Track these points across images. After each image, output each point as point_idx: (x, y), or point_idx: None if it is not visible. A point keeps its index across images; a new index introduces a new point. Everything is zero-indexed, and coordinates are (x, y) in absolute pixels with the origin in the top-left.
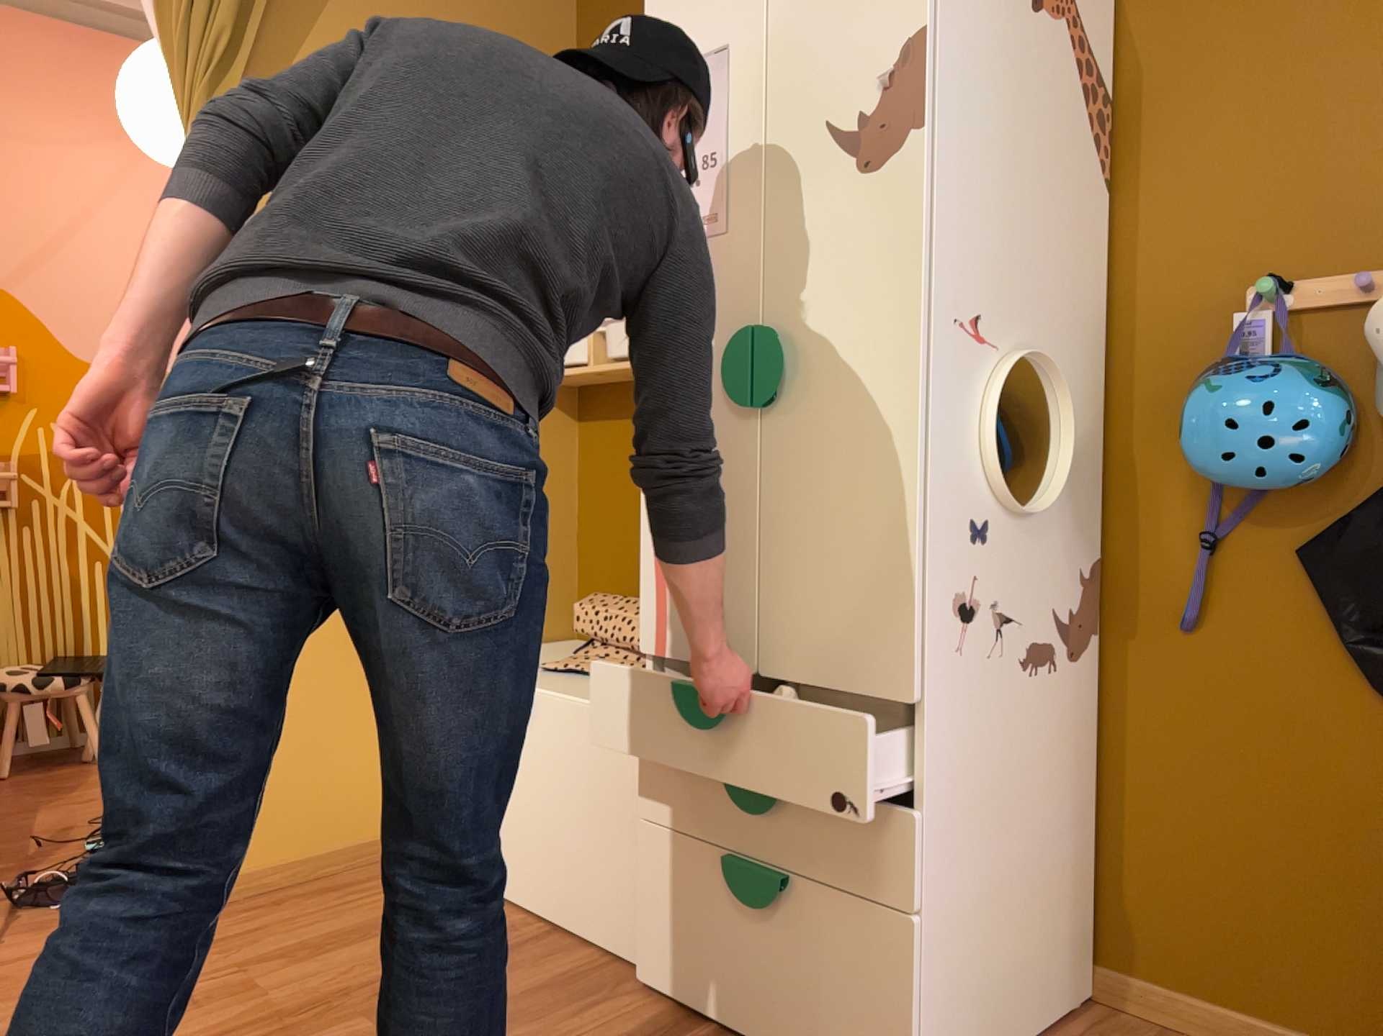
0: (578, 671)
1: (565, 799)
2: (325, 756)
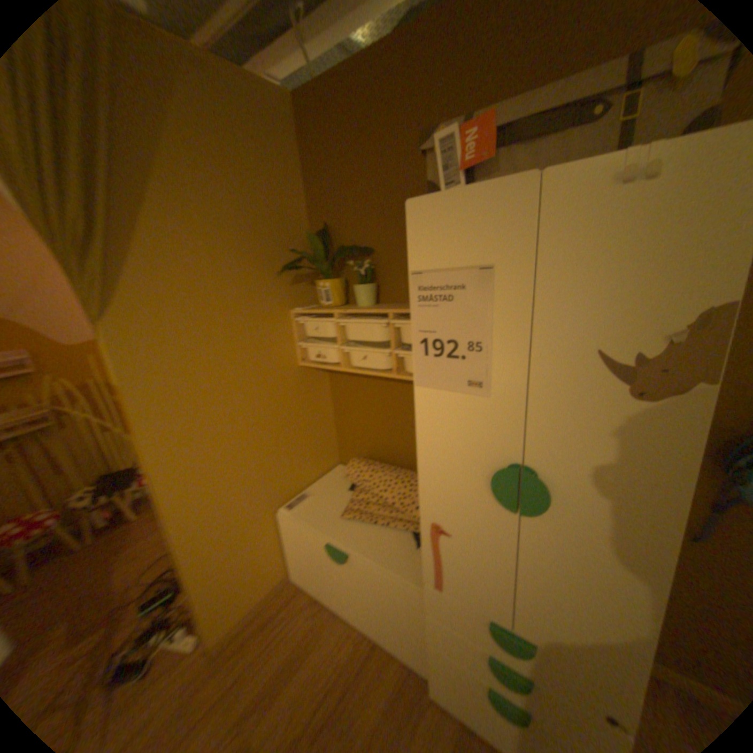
0: (361, 521)
1: (374, 603)
2: (246, 570)
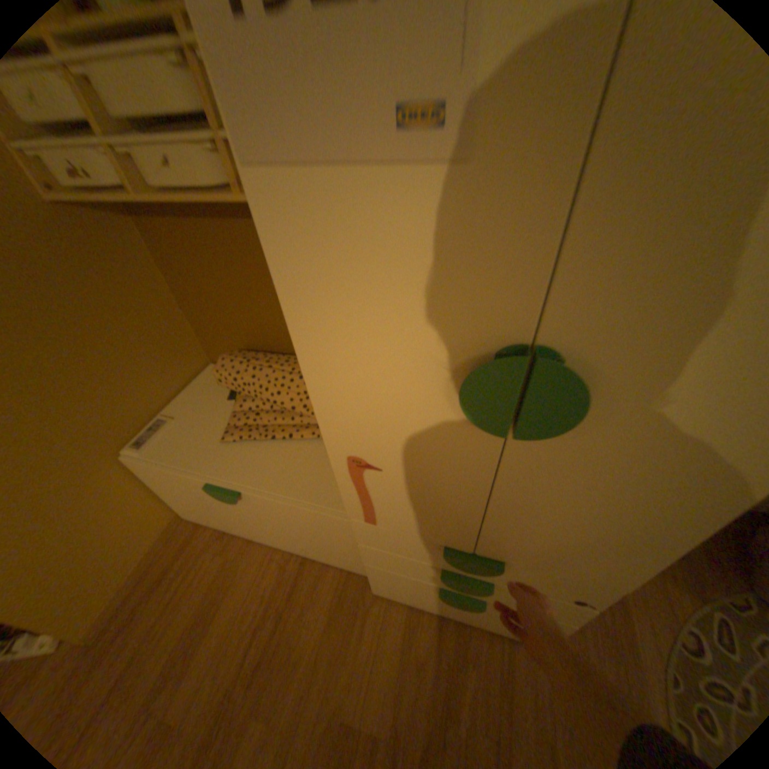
0: (253, 438)
1: (292, 529)
2: (99, 539)
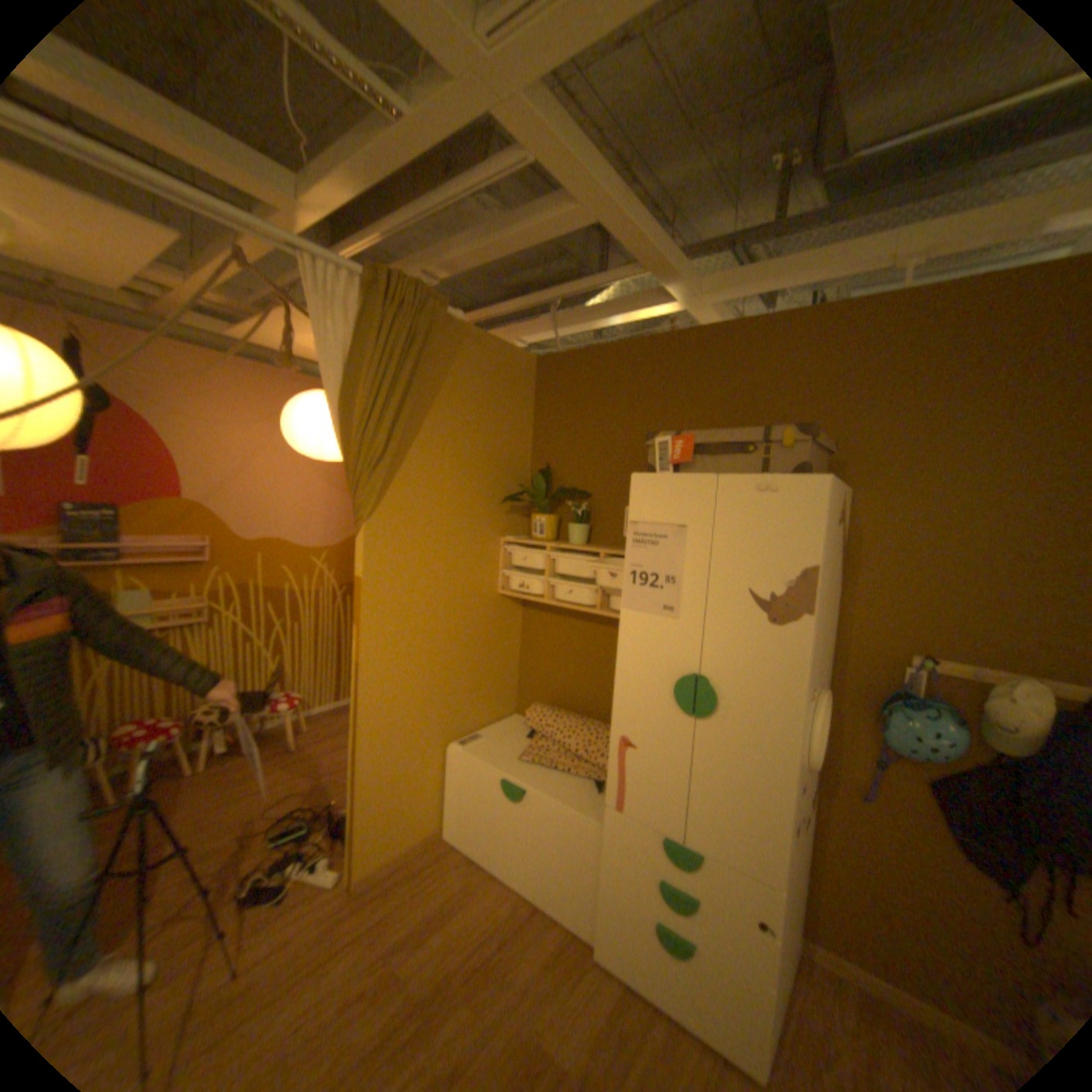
0: (541, 764)
1: (547, 848)
2: (407, 804)
